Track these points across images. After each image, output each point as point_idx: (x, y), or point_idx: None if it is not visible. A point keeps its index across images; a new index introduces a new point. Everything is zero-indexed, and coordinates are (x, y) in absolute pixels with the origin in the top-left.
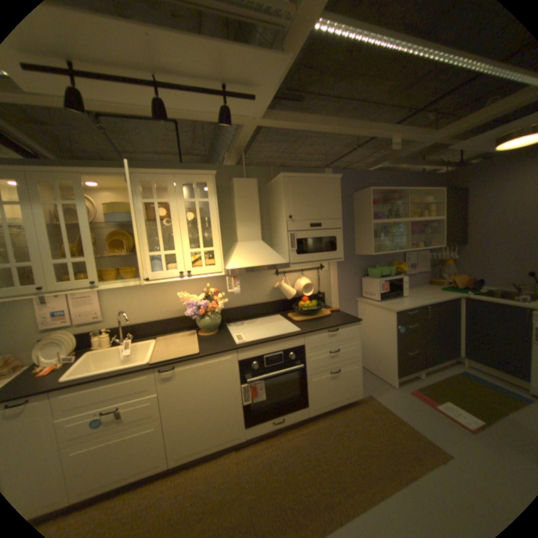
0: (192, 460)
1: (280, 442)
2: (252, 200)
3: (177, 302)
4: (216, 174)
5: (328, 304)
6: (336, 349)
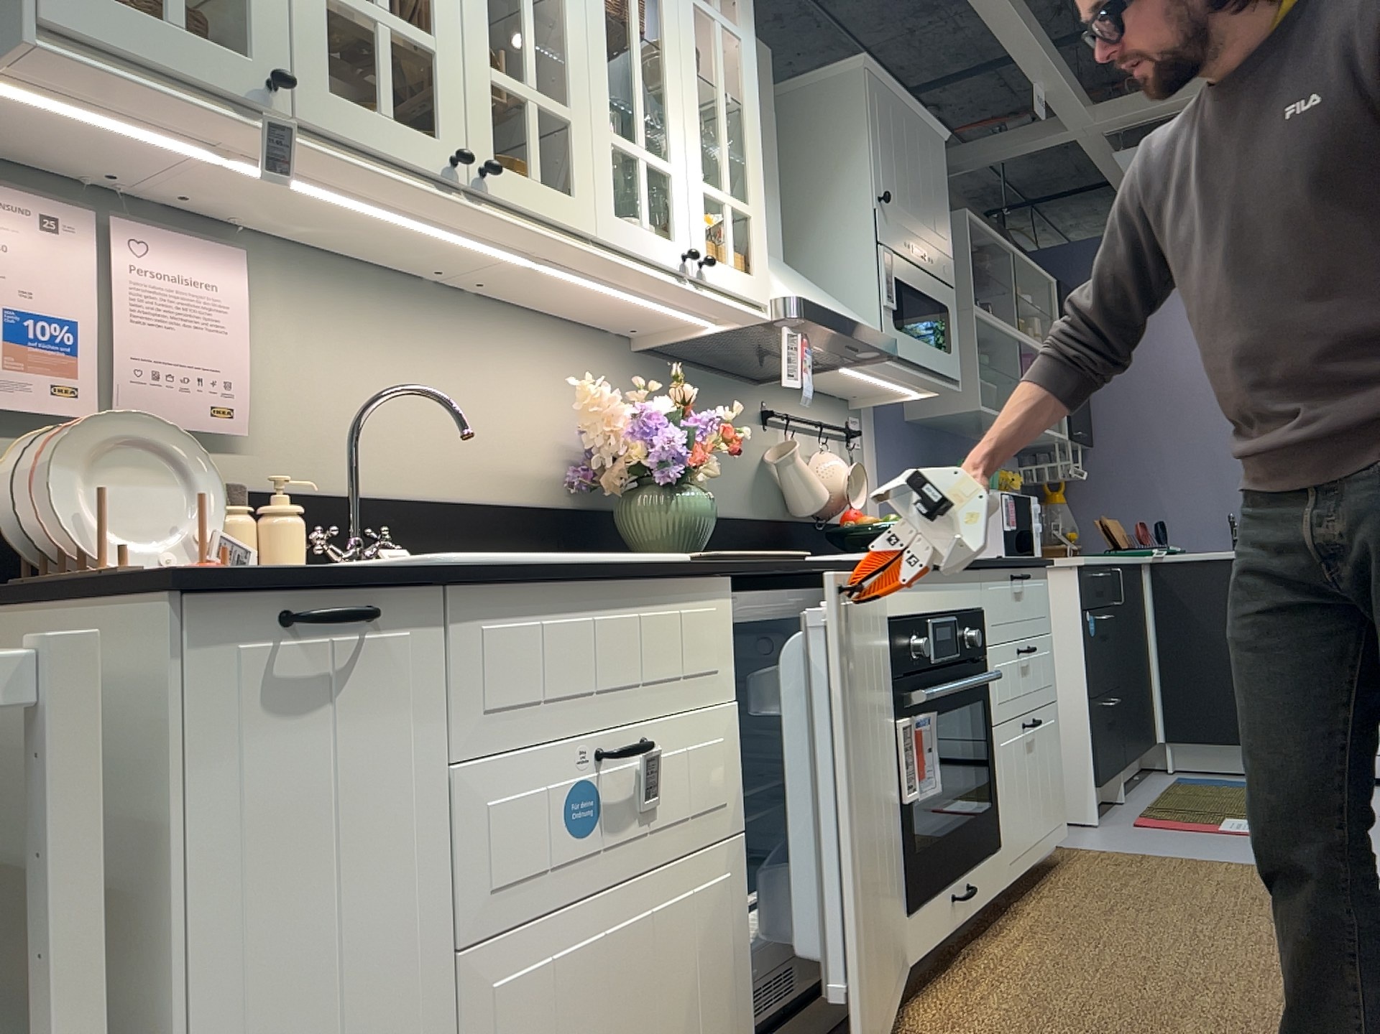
0: None
1: (984, 967)
2: (768, 117)
3: (515, 437)
4: None
5: None
6: (1026, 643)
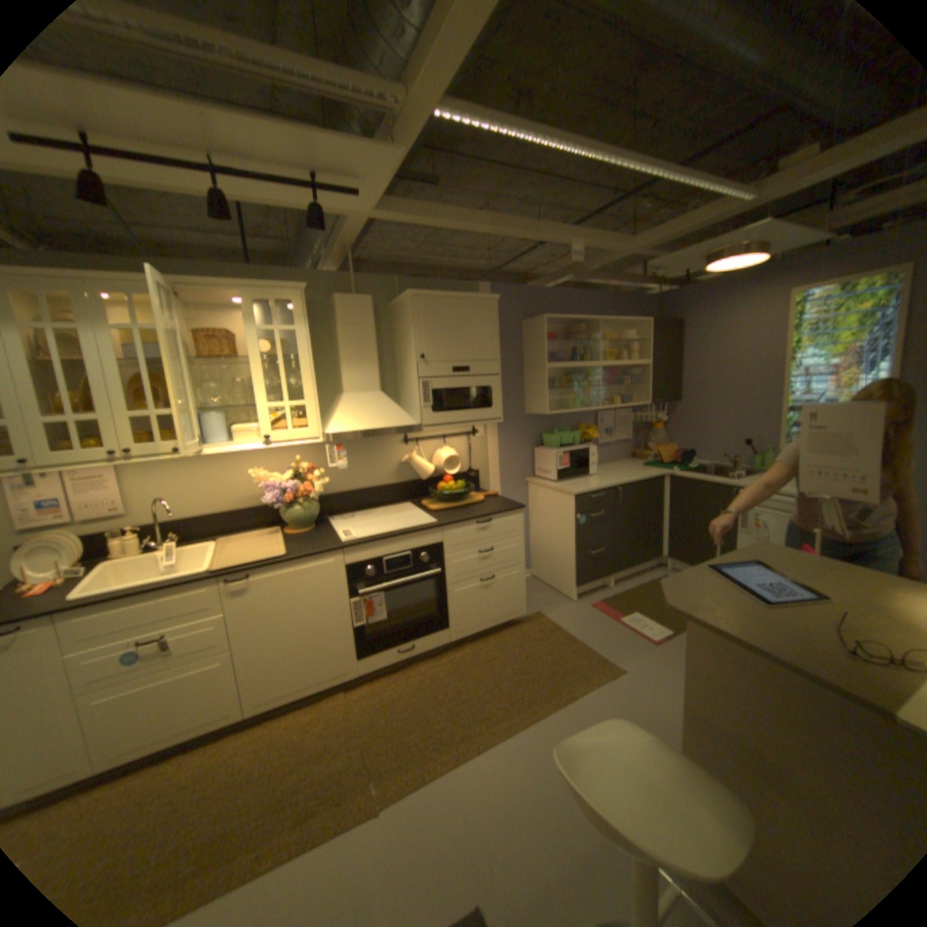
0: (280, 705)
1: (408, 676)
2: (365, 330)
3: (248, 485)
4: (308, 285)
5: (483, 487)
6: (488, 547)
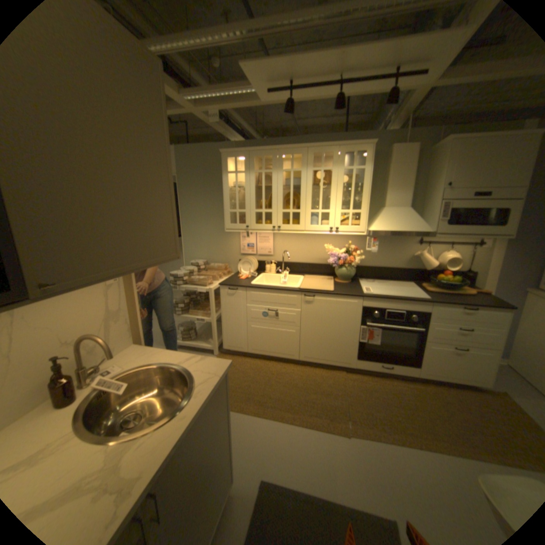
0: (315, 363)
1: (385, 383)
2: (410, 166)
3: (322, 252)
4: (378, 140)
5: (479, 285)
6: (470, 328)
